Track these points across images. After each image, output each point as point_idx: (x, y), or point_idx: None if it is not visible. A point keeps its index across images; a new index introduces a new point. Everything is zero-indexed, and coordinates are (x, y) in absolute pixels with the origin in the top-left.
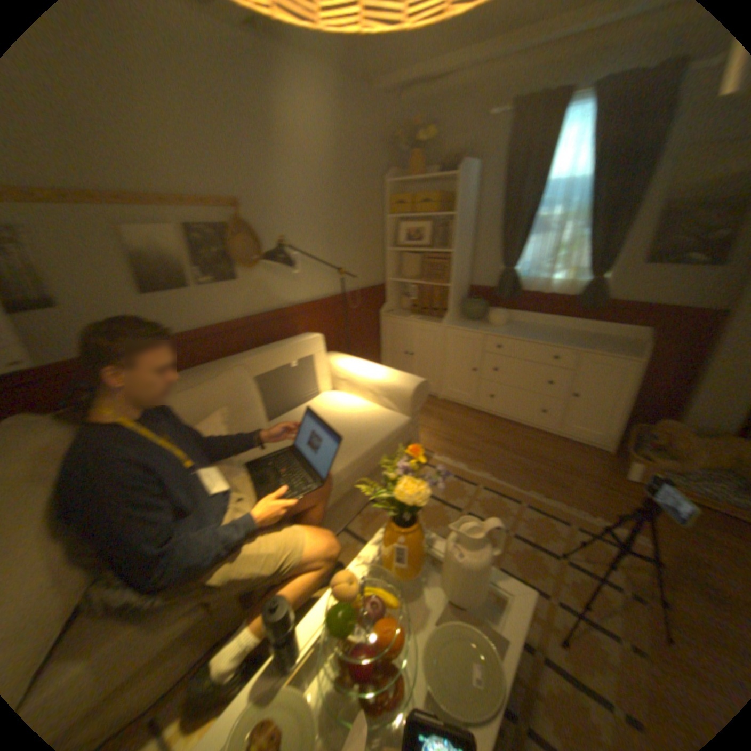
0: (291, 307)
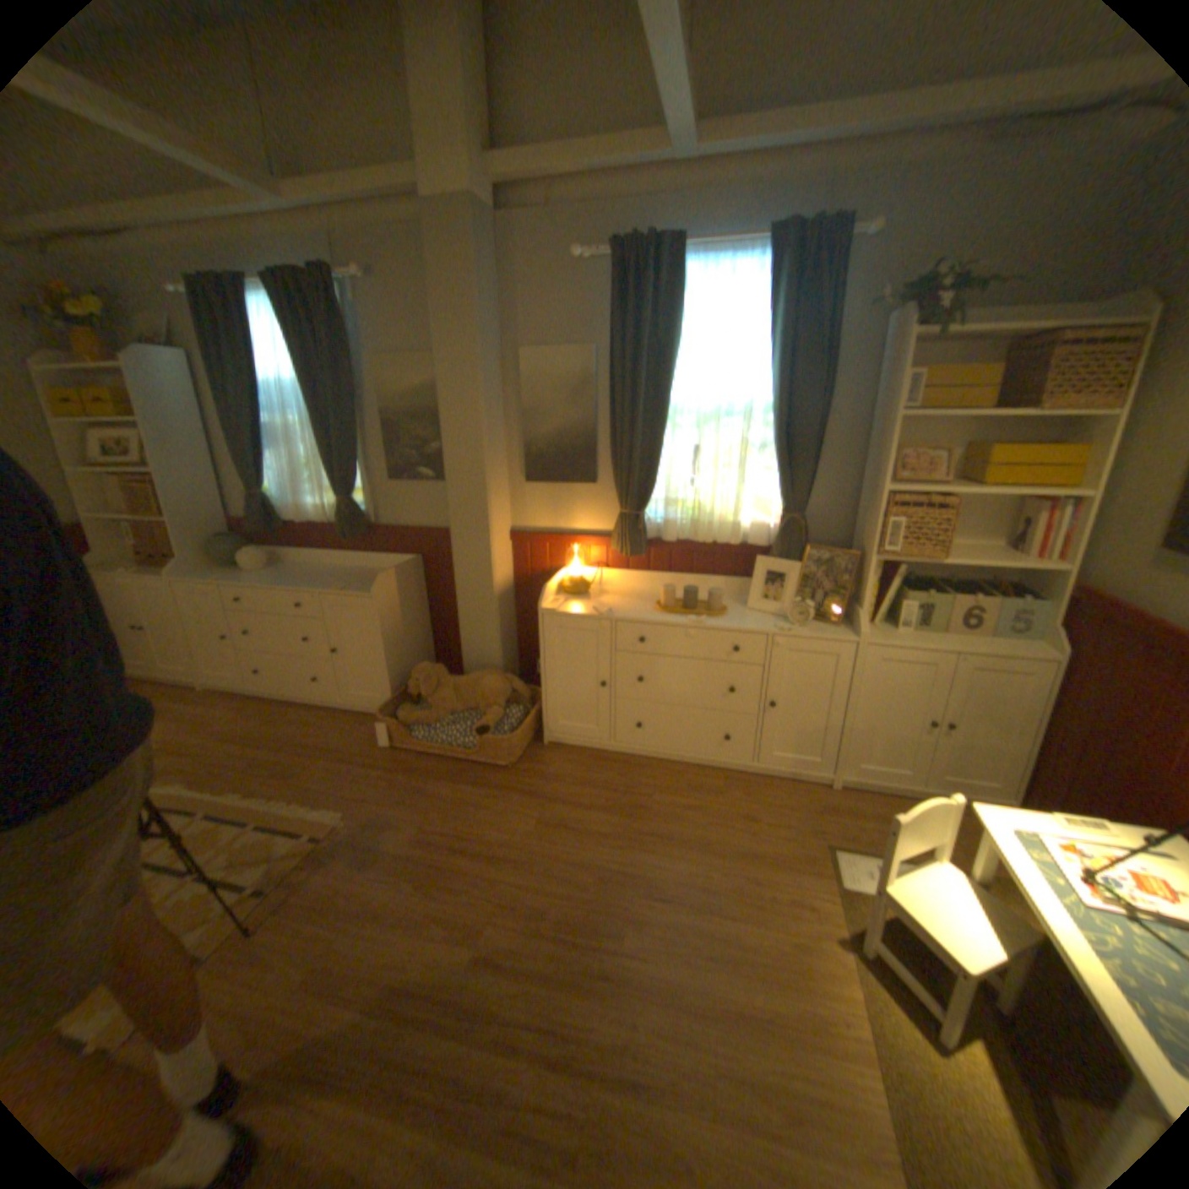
0: None
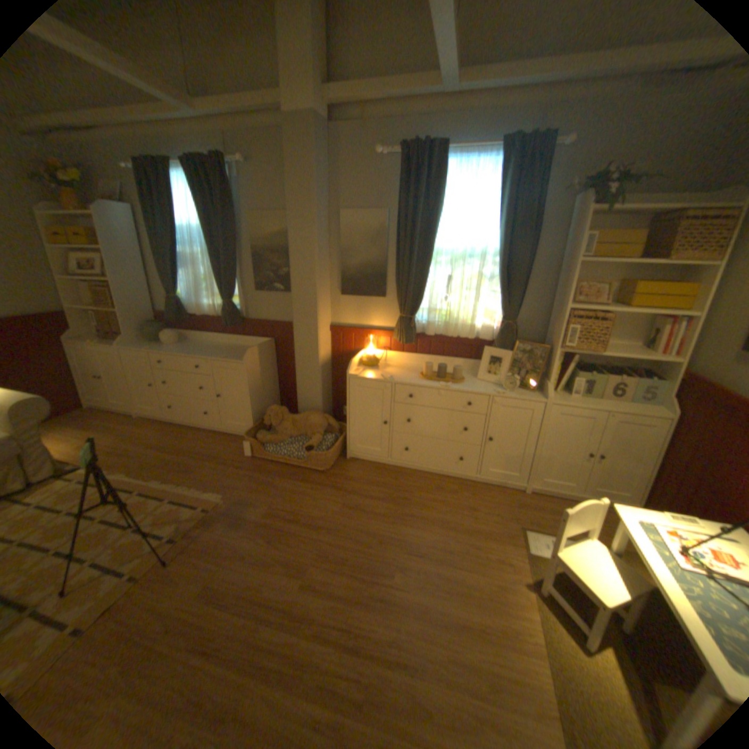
0: None
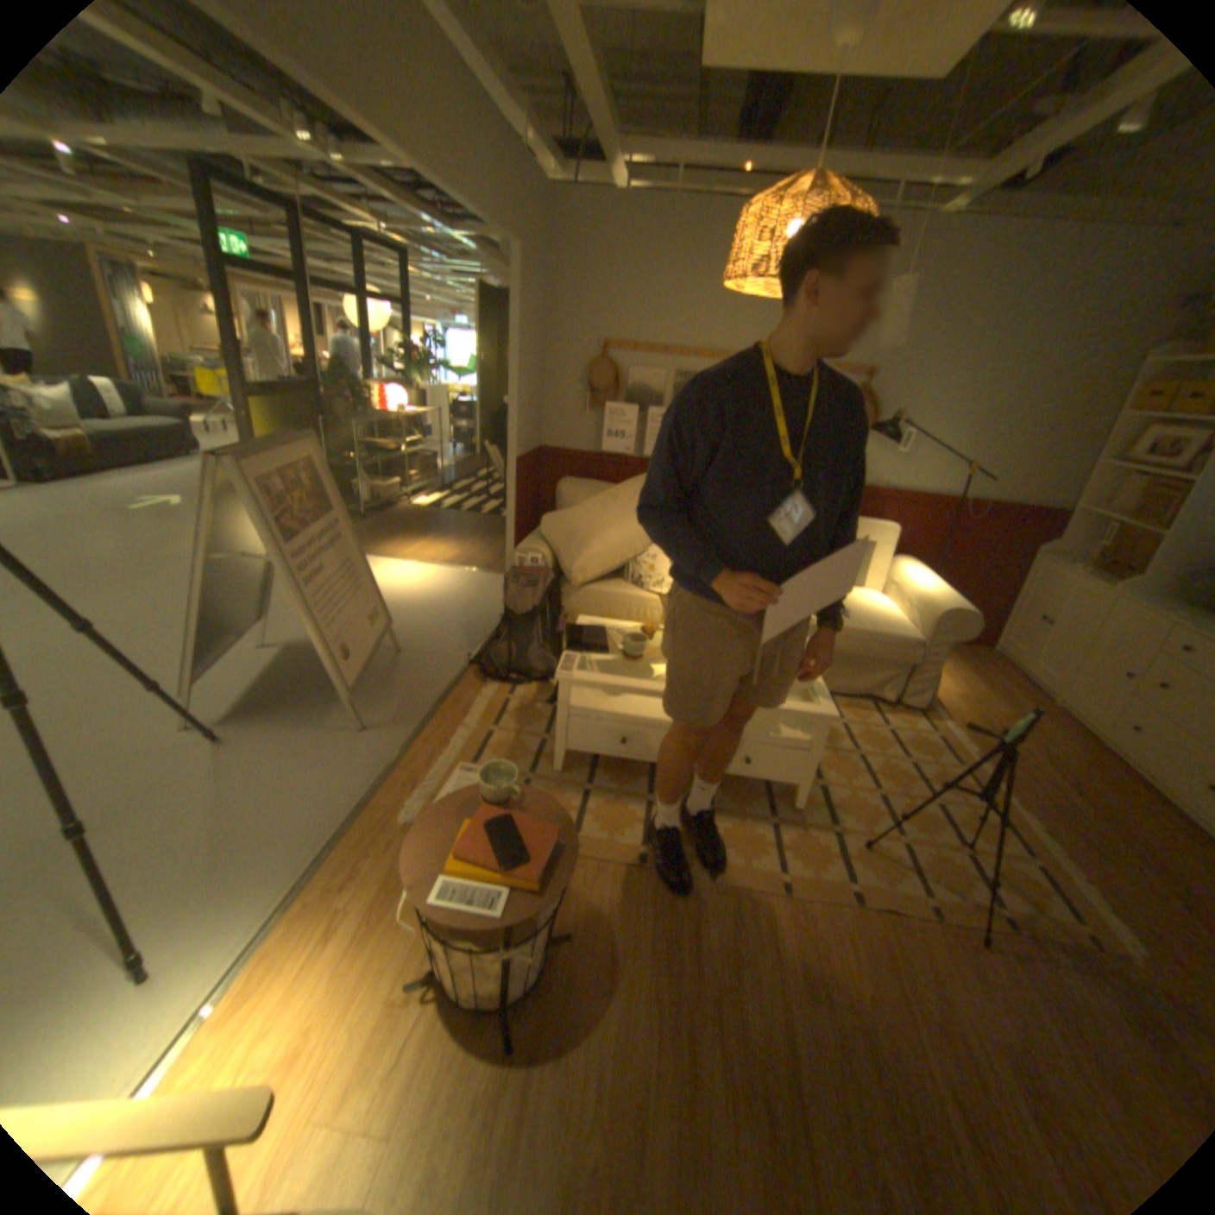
0: (884, 489)
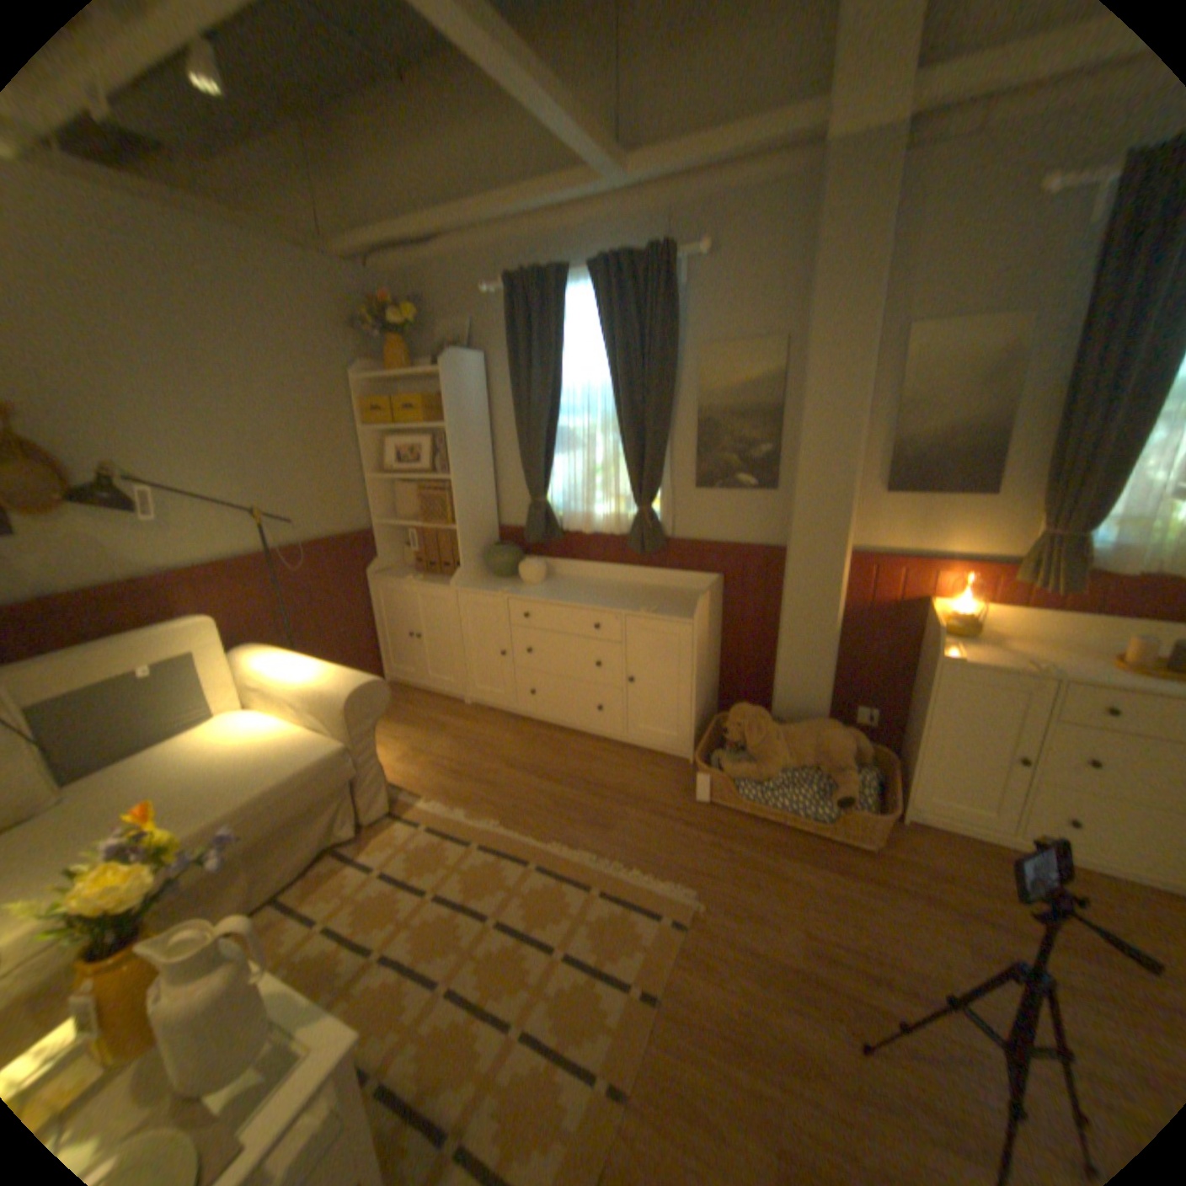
0: (153, 572)
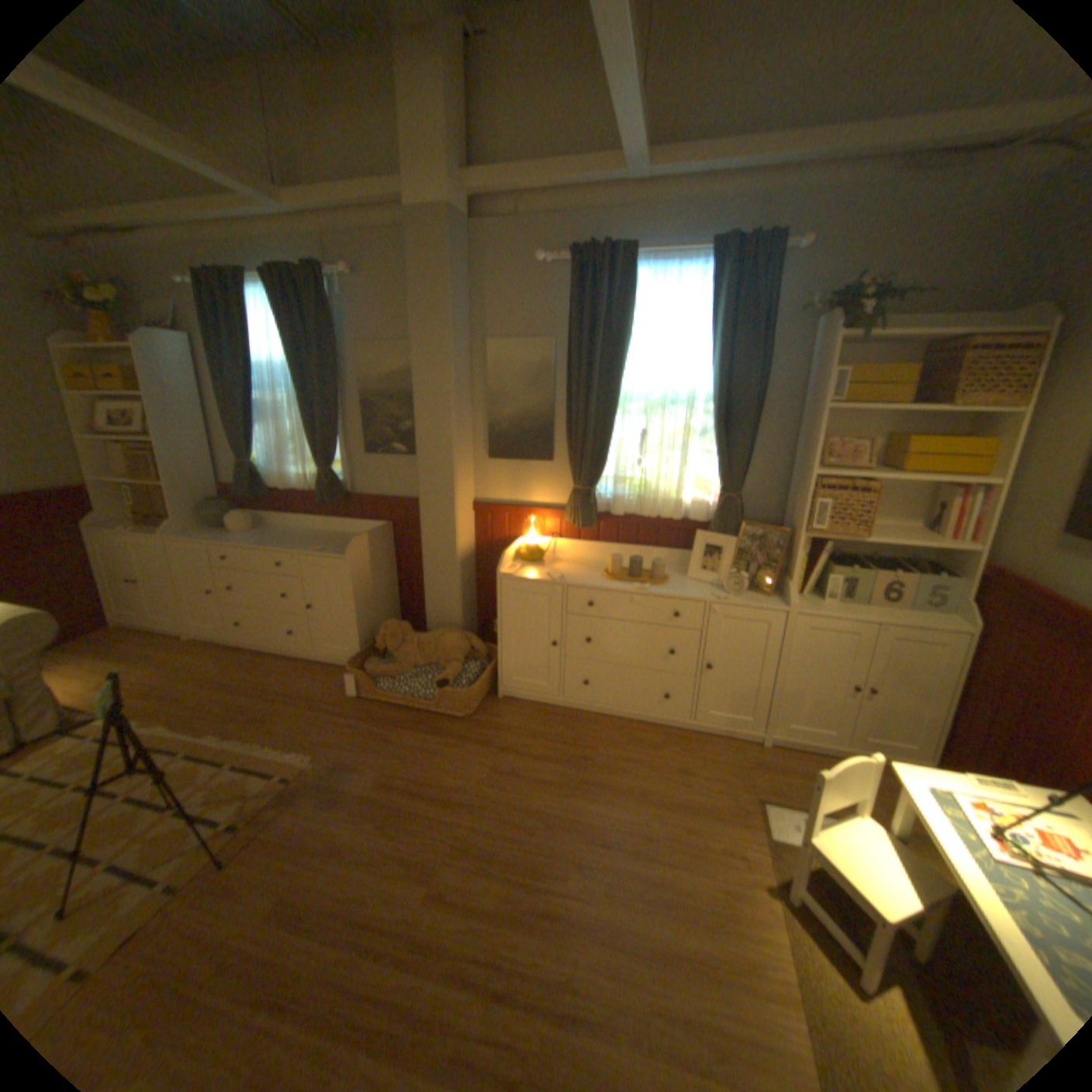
0: None
